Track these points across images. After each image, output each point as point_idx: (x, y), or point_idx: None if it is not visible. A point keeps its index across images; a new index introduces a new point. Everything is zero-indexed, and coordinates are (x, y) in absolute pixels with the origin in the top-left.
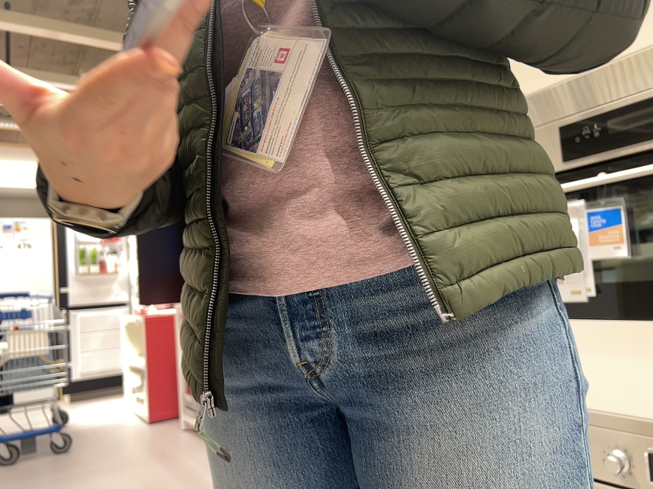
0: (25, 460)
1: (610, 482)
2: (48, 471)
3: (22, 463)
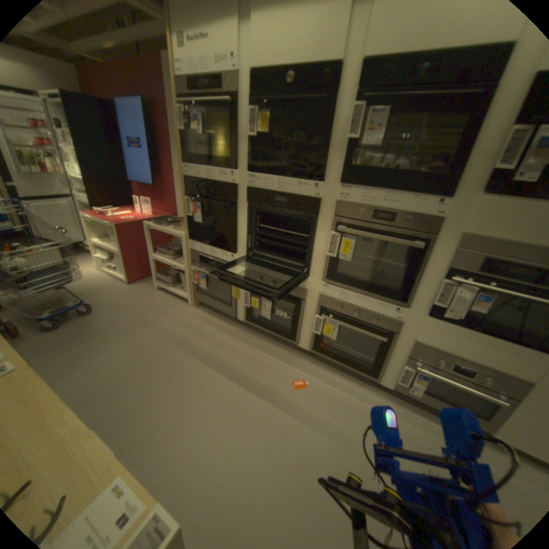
0: (62, 324)
1: (433, 366)
2: (91, 333)
3: (62, 327)
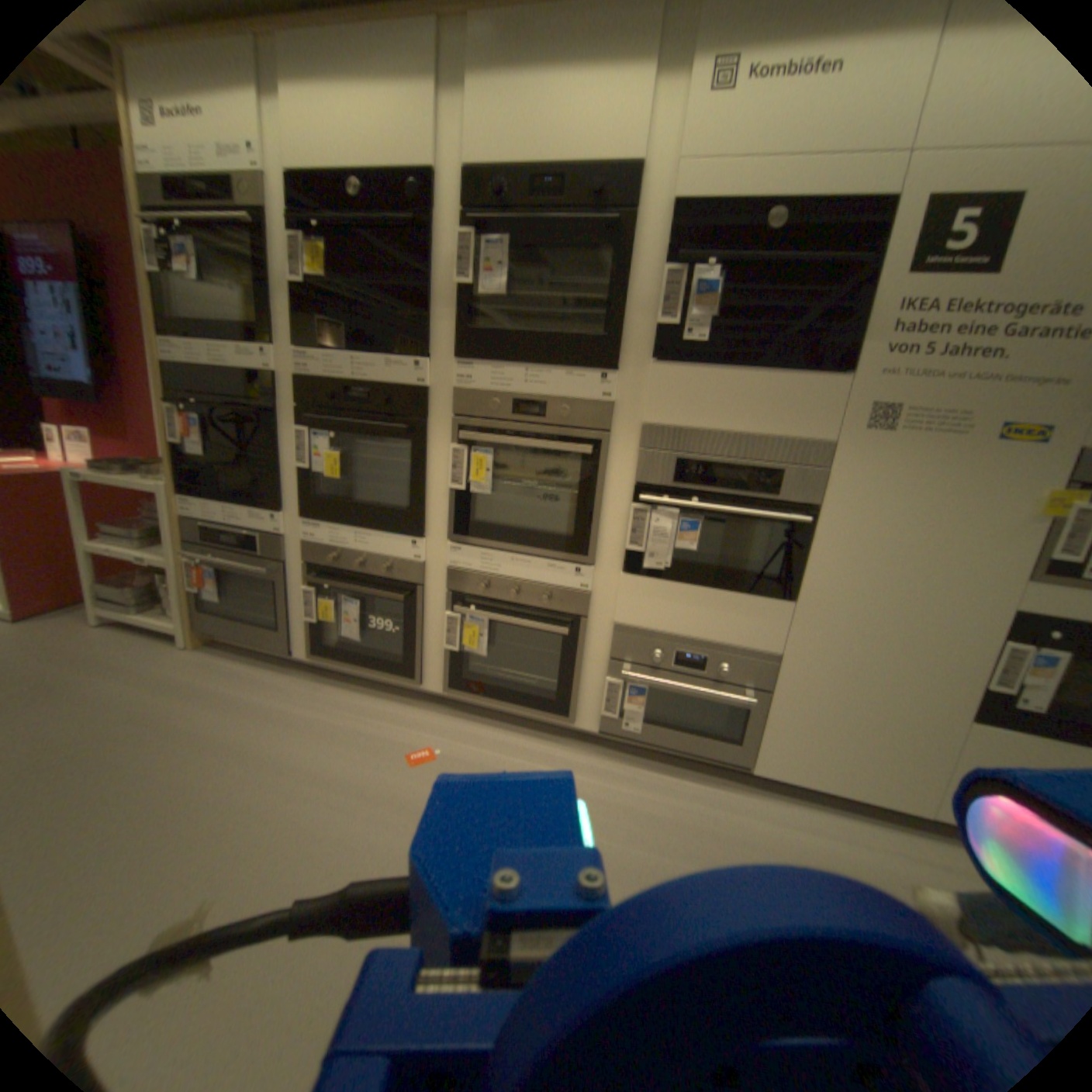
0: None
1: (645, 663)
2: None
3: None
